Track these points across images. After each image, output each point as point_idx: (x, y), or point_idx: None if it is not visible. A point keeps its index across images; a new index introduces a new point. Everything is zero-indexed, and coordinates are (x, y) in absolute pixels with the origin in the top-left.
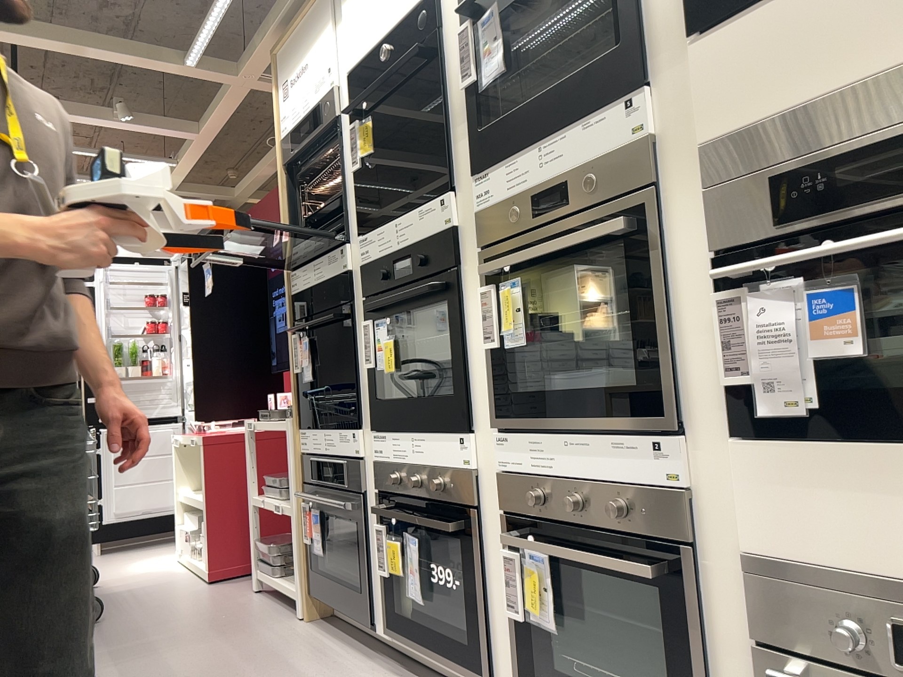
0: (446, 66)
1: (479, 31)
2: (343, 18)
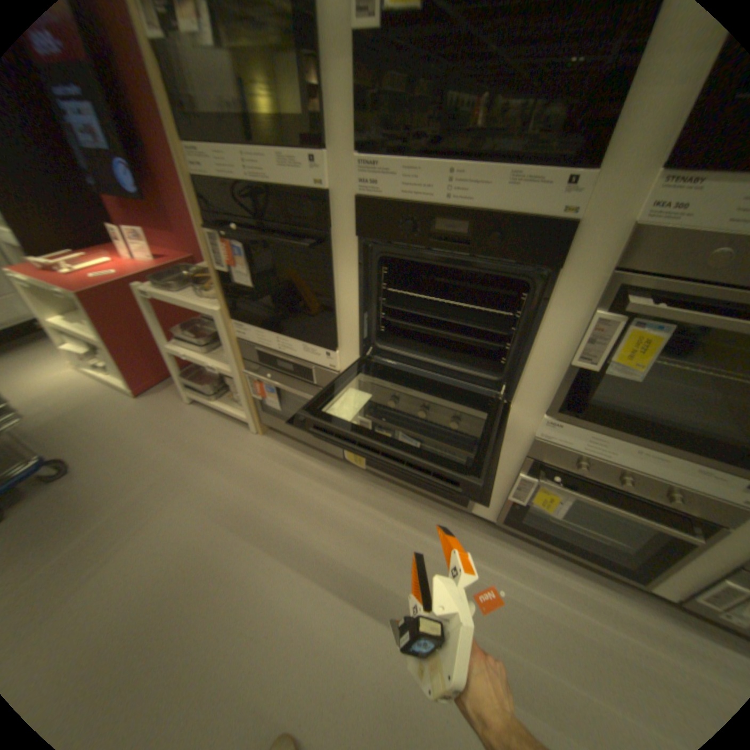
0: None
1: None
2: None
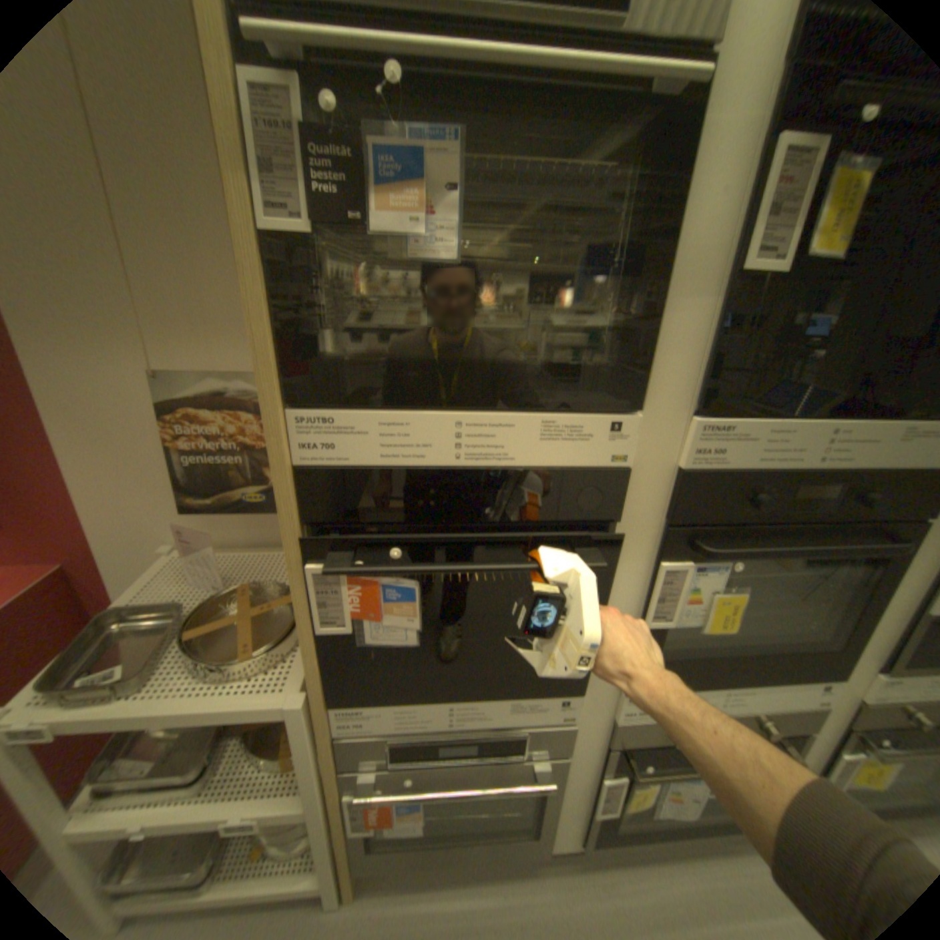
0: None
1: None
2: None
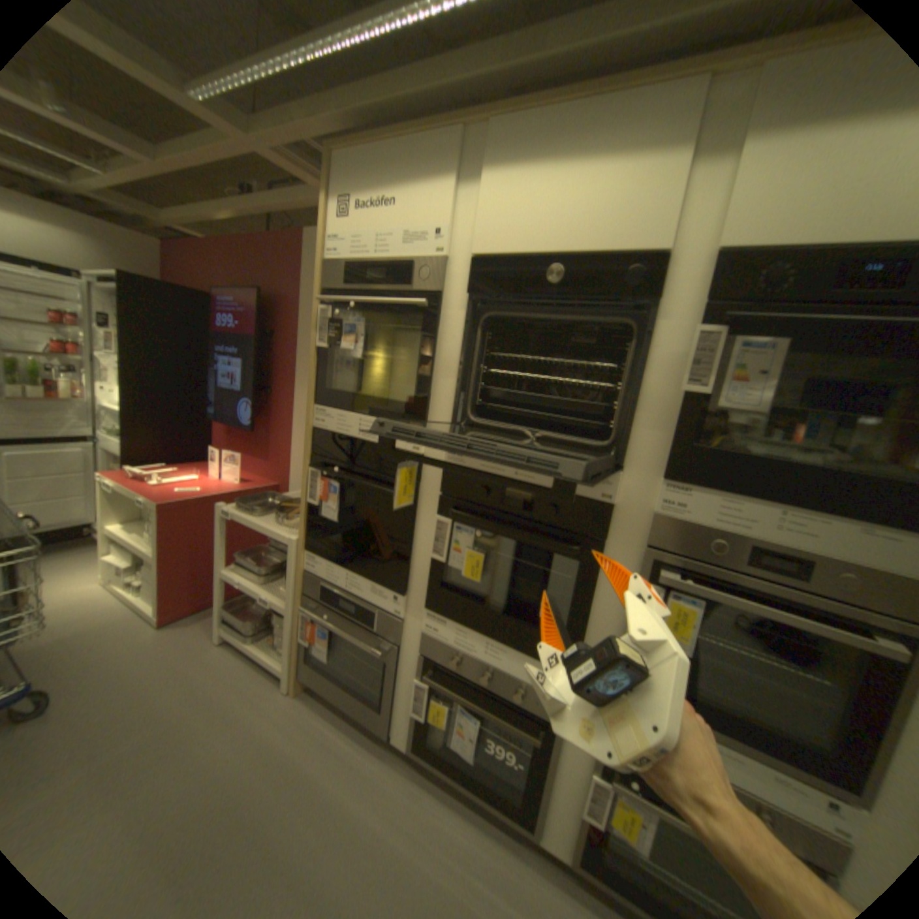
0: (657, 344)
1: (741, 347)
2: (484, 183)
